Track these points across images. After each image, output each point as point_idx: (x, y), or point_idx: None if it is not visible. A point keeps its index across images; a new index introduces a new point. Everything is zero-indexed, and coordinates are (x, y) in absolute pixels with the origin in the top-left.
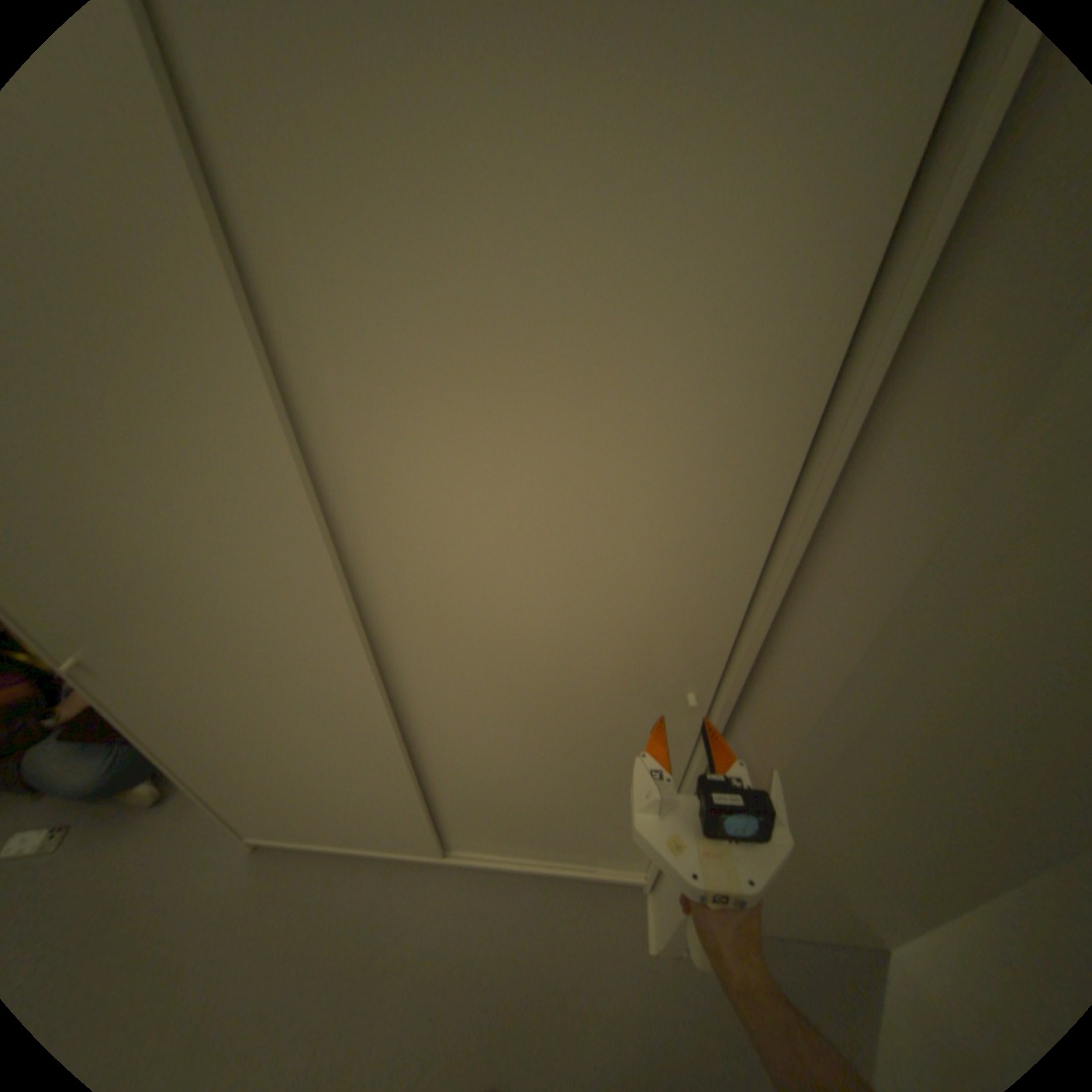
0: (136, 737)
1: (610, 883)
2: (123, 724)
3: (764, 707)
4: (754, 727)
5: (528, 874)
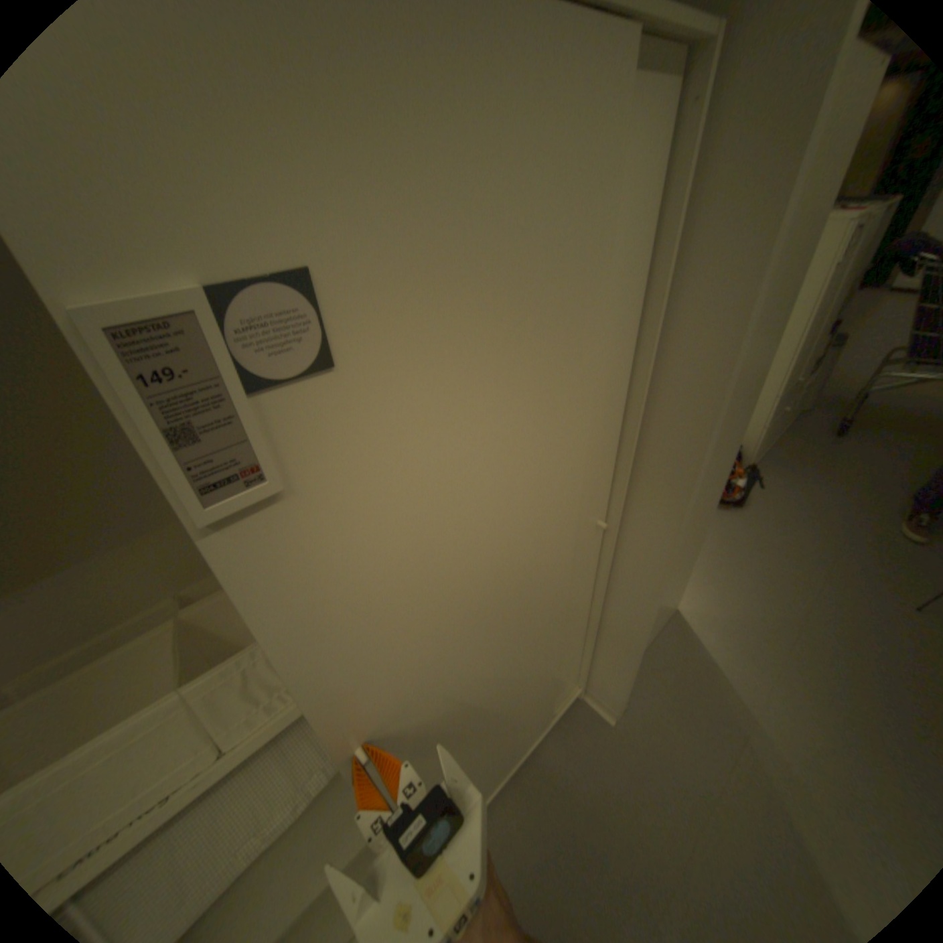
0: None
1: (564, 713)
2: None
3: (646, 494)
4: (642, 510)
5: (523, 763)
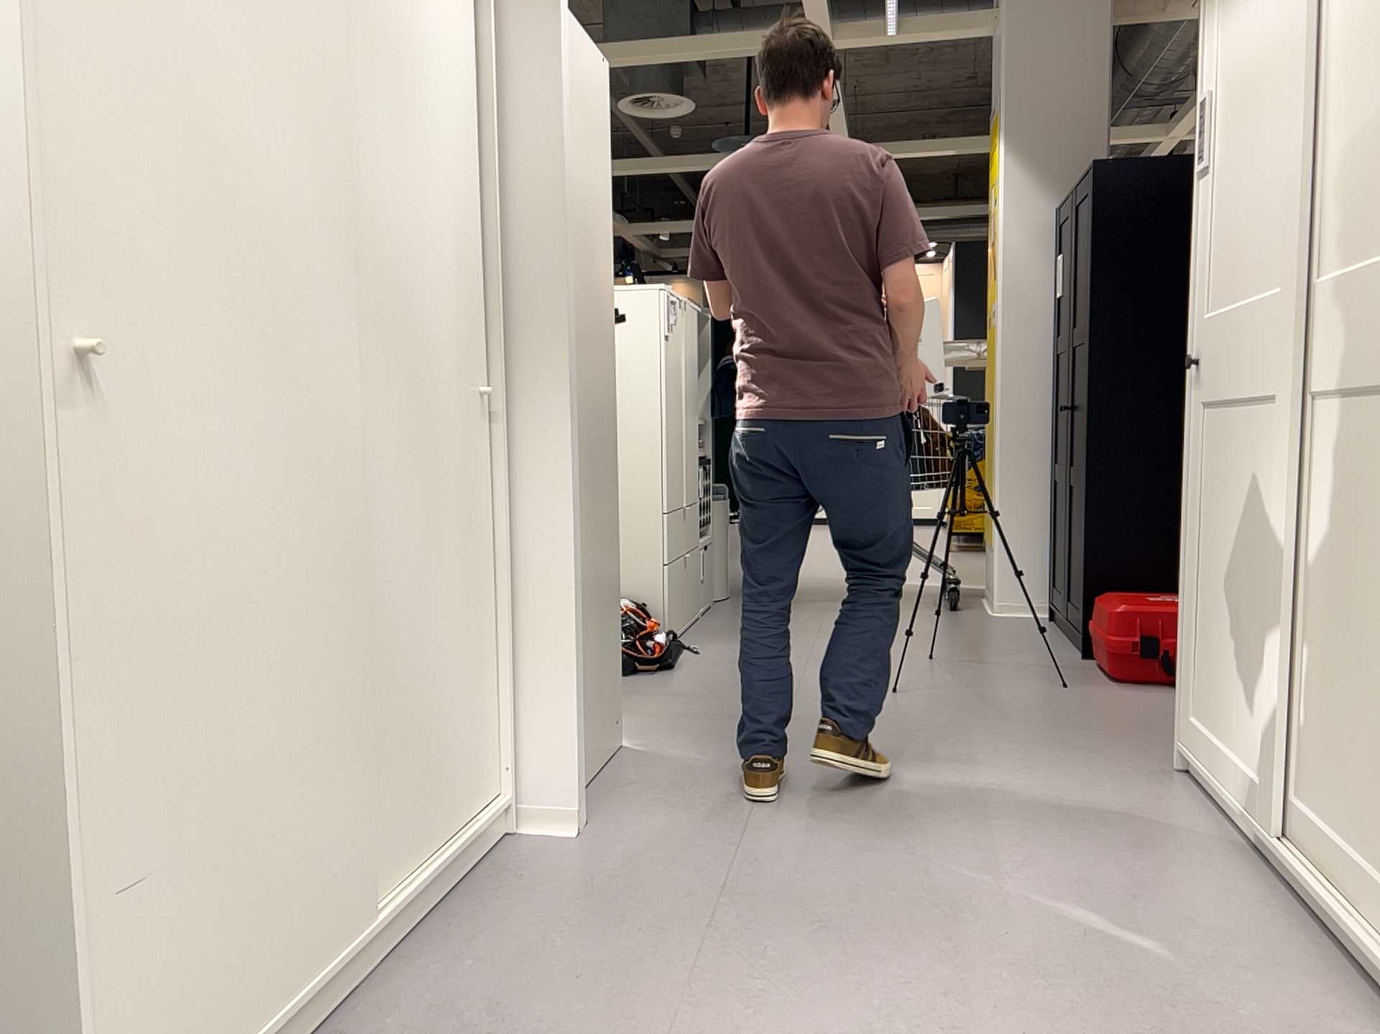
0: (77, 616)
1: (491, 829)
2: (74, 565)
3: (526, 350)
4: (526, 374)
5: (447, 863)
